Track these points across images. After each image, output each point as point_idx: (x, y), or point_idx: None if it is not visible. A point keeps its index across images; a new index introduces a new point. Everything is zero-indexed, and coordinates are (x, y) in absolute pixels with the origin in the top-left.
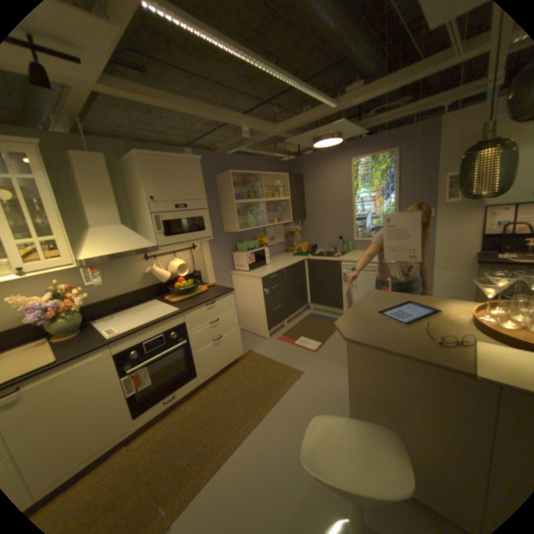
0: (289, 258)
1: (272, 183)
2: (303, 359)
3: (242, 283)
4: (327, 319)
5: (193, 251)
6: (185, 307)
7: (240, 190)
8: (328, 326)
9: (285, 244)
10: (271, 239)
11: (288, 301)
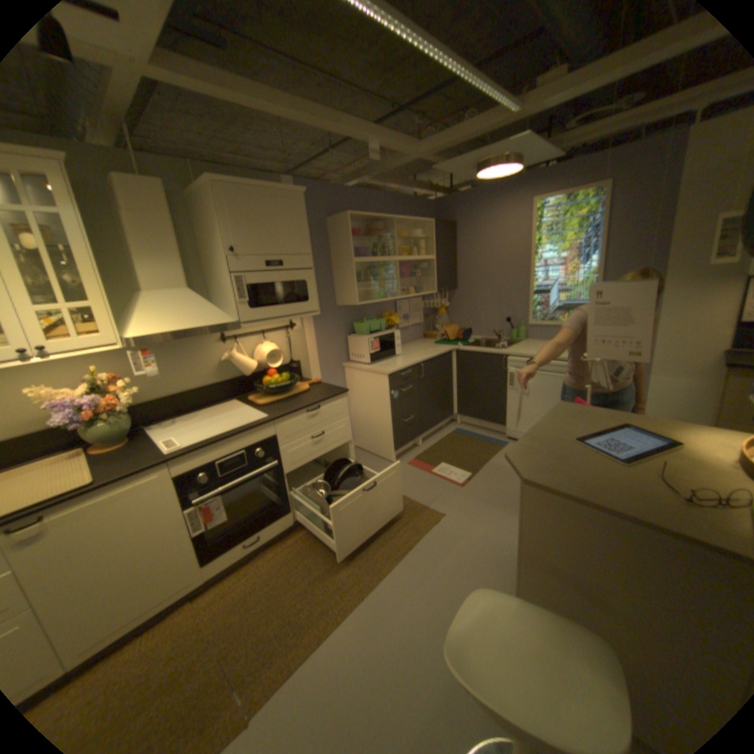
0: (430, 347)
1: (409, 234)
2: (444, 495)
3: (360, 380)
4: (480, 438)
5: (290, 332)
6: (276, 414)
7: (361, 242)
8: (481, 448)
9: (423, 326)
10: (404, 319)
11: (425, 411)
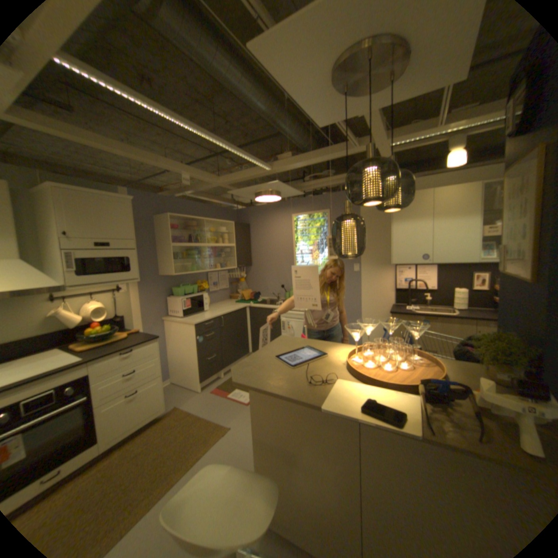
0: (231, 305)
1: (217, 230)
2: (232, 414)
3: (175, 330)
4: None
5: (116, 294)
6: (90, 357)
7: (181, 233)
8: None
9: (229, 290)
10: (214, 285)
11: (226, 351)
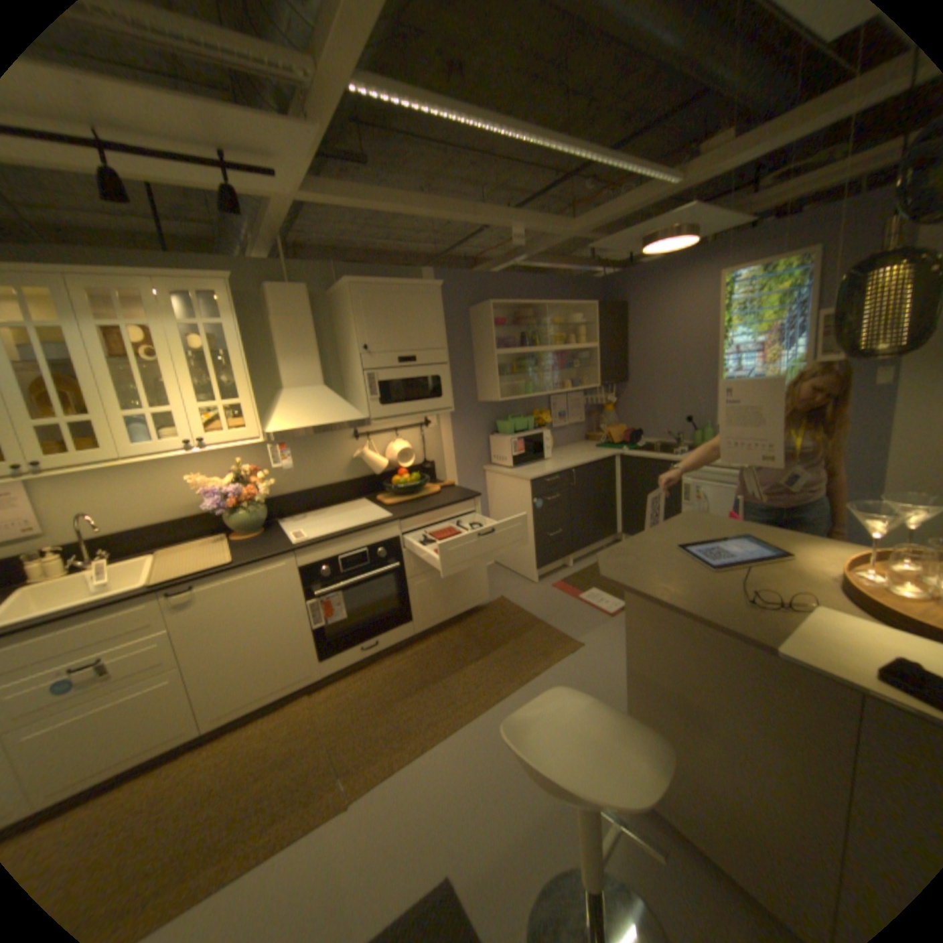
0: (589, 451)
1: (568, 320)
2: (588, 624)
3: (501, 486)
4: None
5: (425, 430)
6: (401, 514)
7: (509, 332)
8: None
9: (585, 426)
10: (560, 417)
11: (578, 526)
